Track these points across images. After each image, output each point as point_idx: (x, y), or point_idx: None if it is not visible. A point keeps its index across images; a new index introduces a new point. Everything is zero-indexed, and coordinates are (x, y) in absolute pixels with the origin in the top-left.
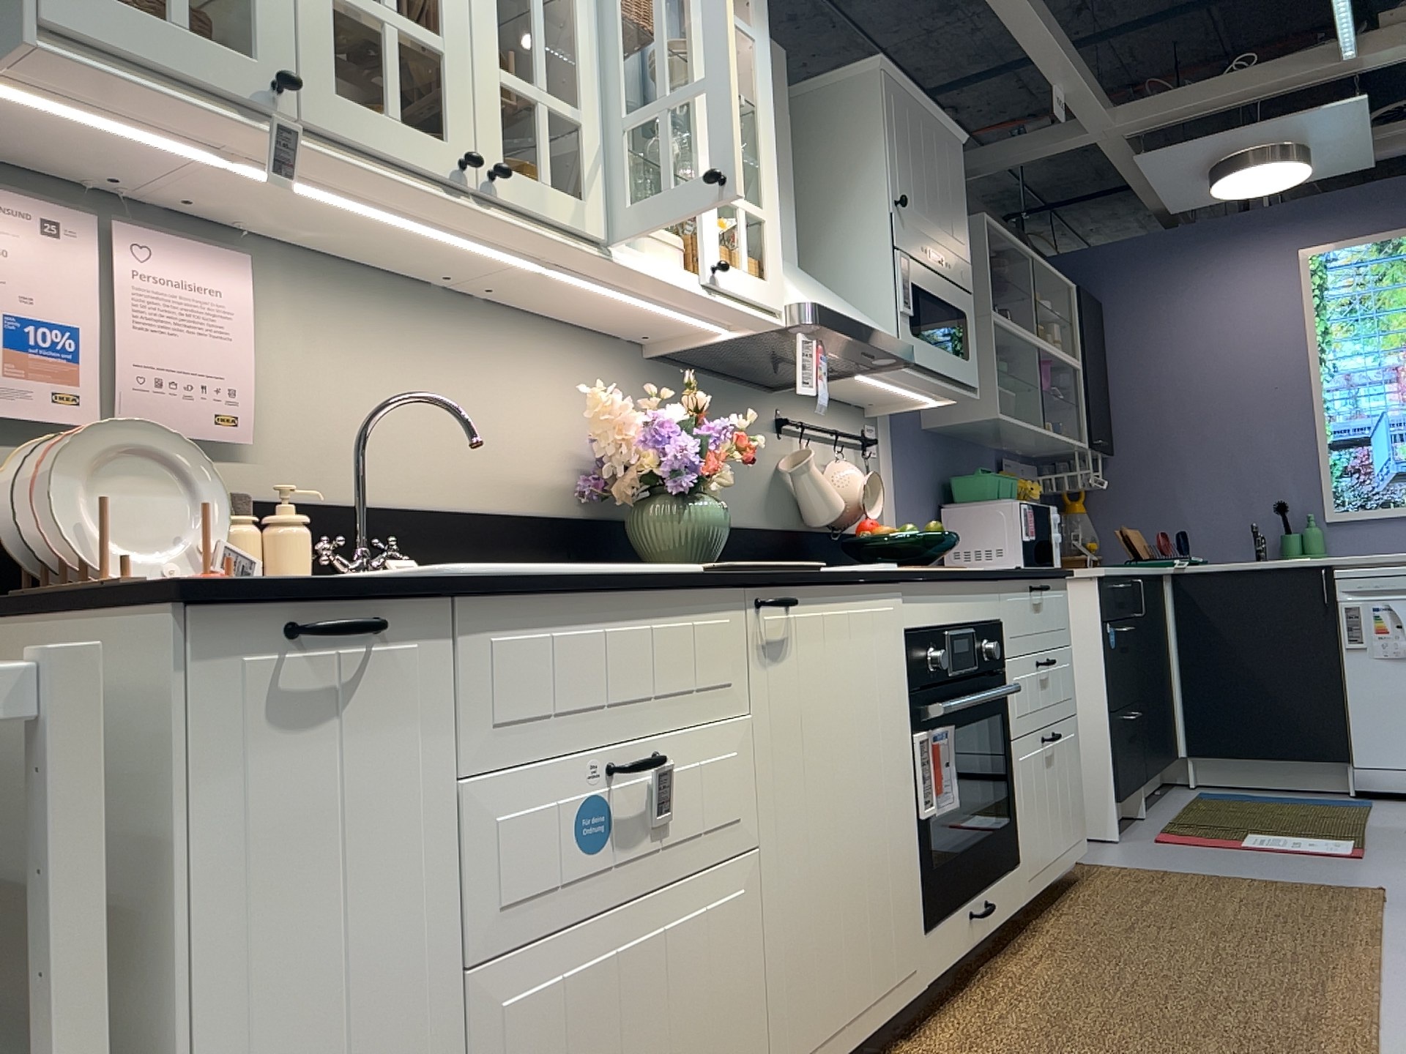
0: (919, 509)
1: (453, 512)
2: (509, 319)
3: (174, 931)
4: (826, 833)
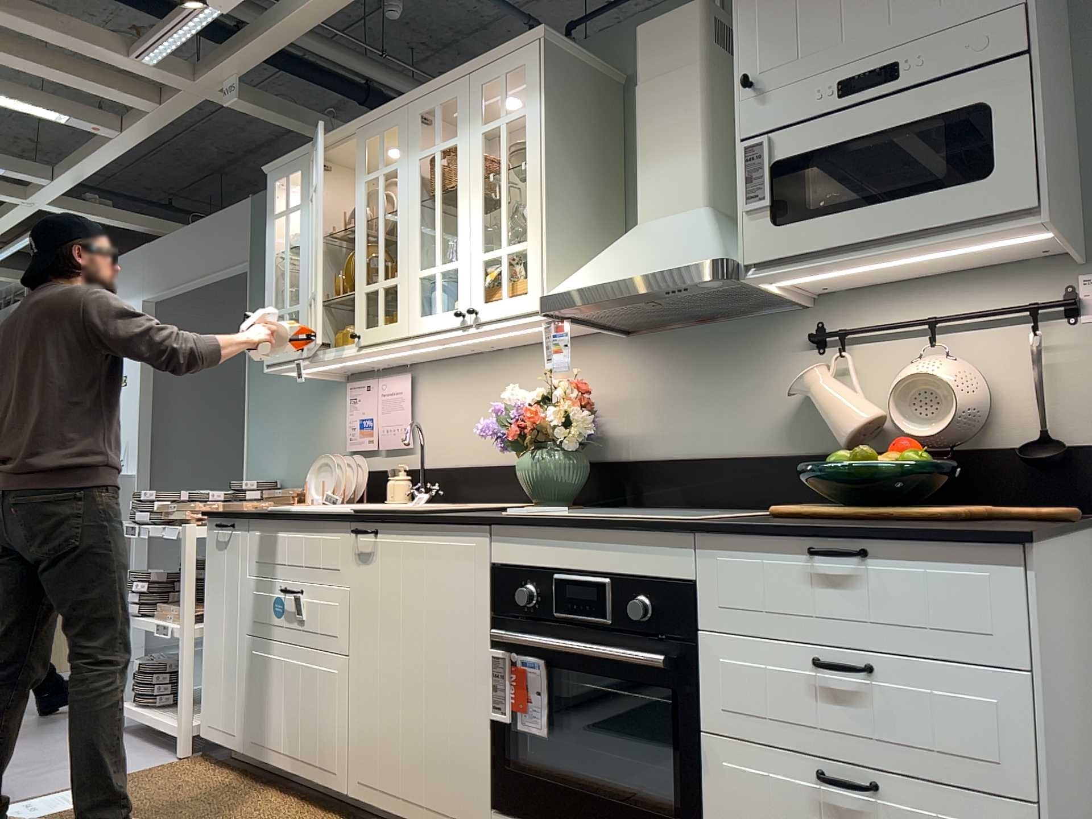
0: None
1: (485, 466)
2: (521, 351)
3: (206, 590)
4: (392, 674)
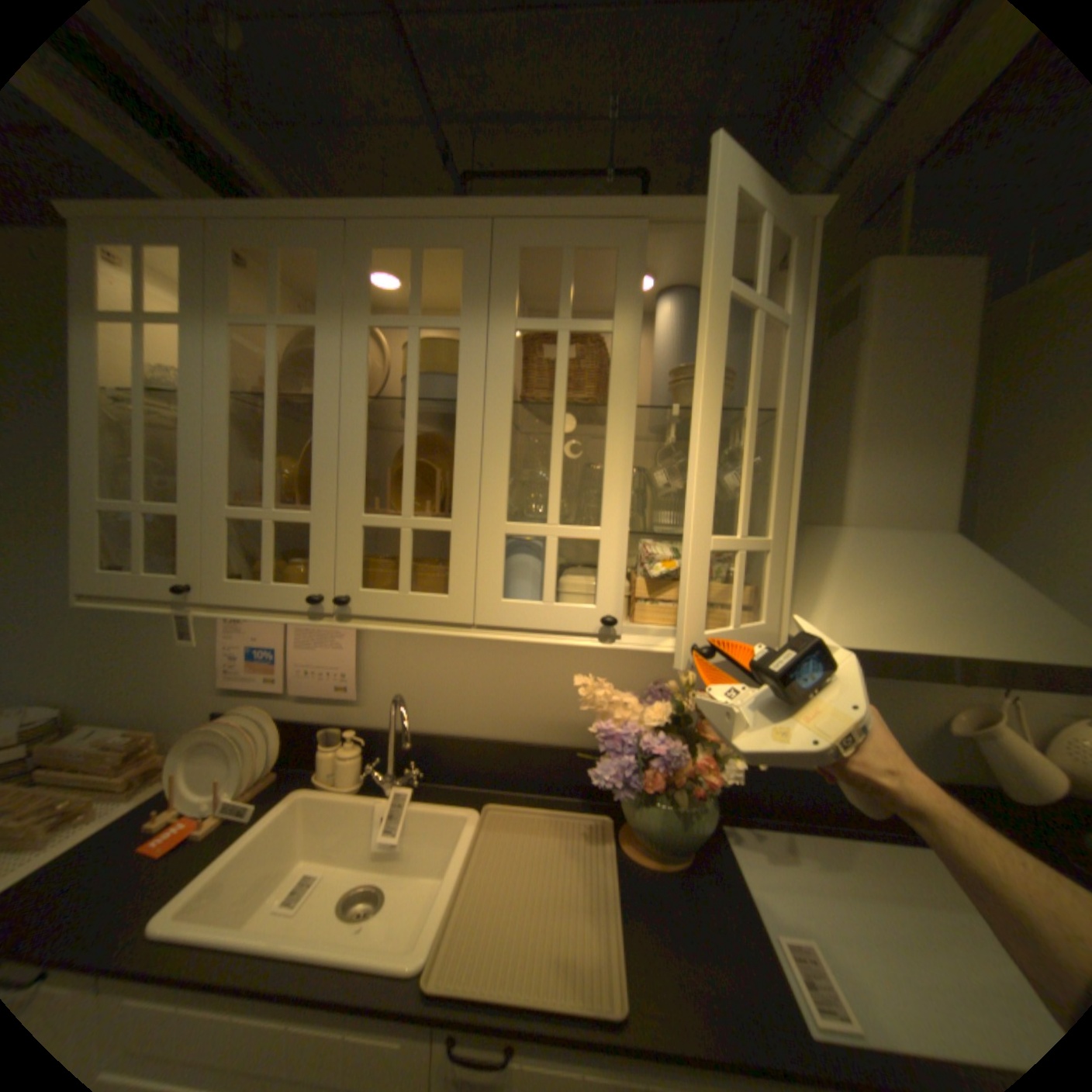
0: None
1: (493, 741)
2: None
3: None
4: None
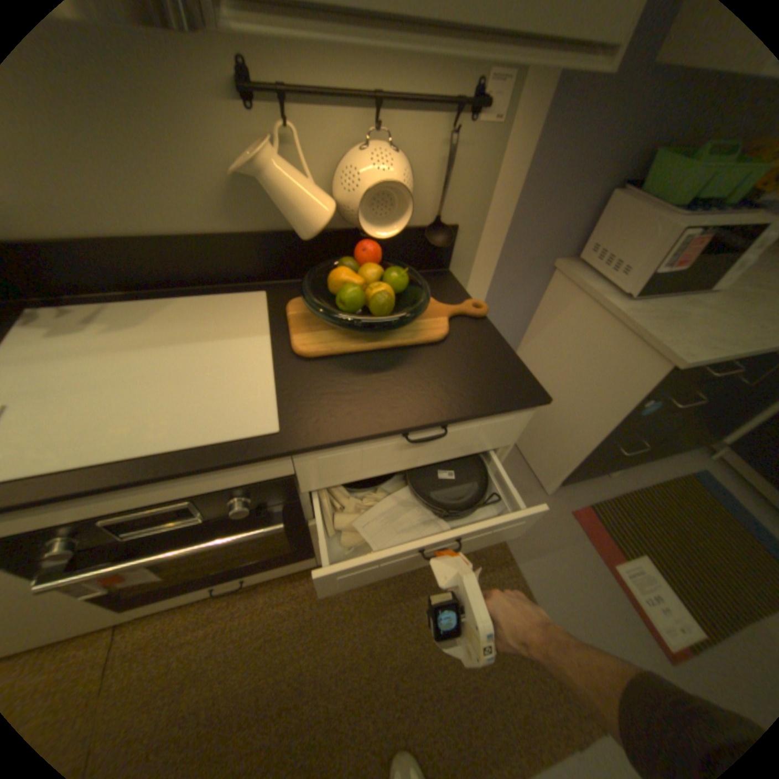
0: (568, 188)
1: None
2: None
3: None
4: None
